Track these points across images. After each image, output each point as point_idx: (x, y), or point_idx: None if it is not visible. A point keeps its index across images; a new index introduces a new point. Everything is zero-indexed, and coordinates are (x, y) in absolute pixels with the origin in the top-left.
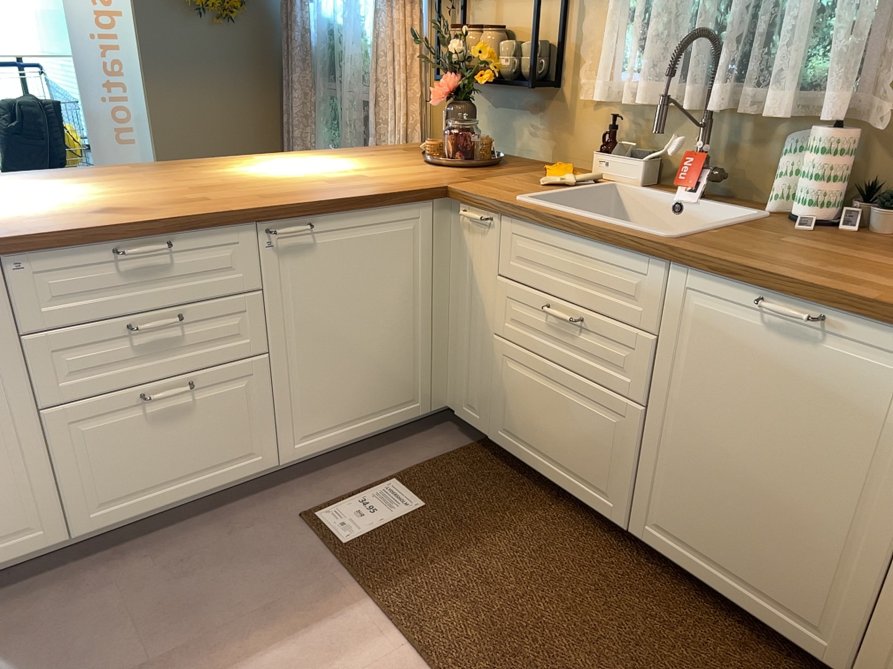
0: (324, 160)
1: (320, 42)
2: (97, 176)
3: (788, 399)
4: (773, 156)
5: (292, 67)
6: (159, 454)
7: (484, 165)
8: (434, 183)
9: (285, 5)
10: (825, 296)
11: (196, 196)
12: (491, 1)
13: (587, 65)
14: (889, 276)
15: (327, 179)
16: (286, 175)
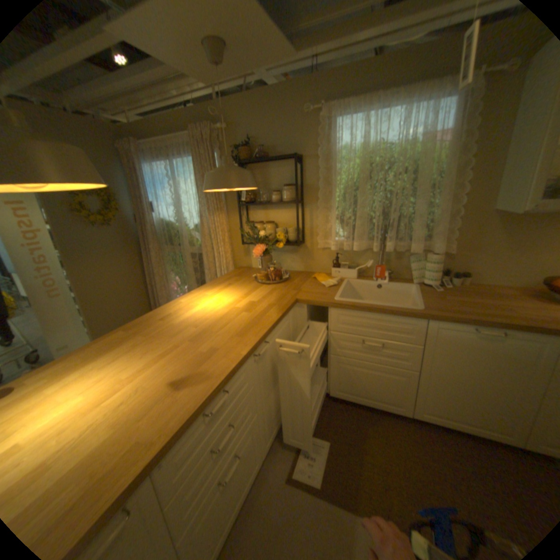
0: (216, 294)
1: (160, 228)
2: (113, 348)
3: (492, 361)
4: (406, 262)
5: (147, 242)
6: (226, 506)
7: (286, 279)
8: (290, 298)
9: (133, 213)
10: (509, 326)
11: (204, 348)
12: (263, 210)
13: (317, 234)
14: (504, 309)
15: (242, 309)
16: (218, 312)
